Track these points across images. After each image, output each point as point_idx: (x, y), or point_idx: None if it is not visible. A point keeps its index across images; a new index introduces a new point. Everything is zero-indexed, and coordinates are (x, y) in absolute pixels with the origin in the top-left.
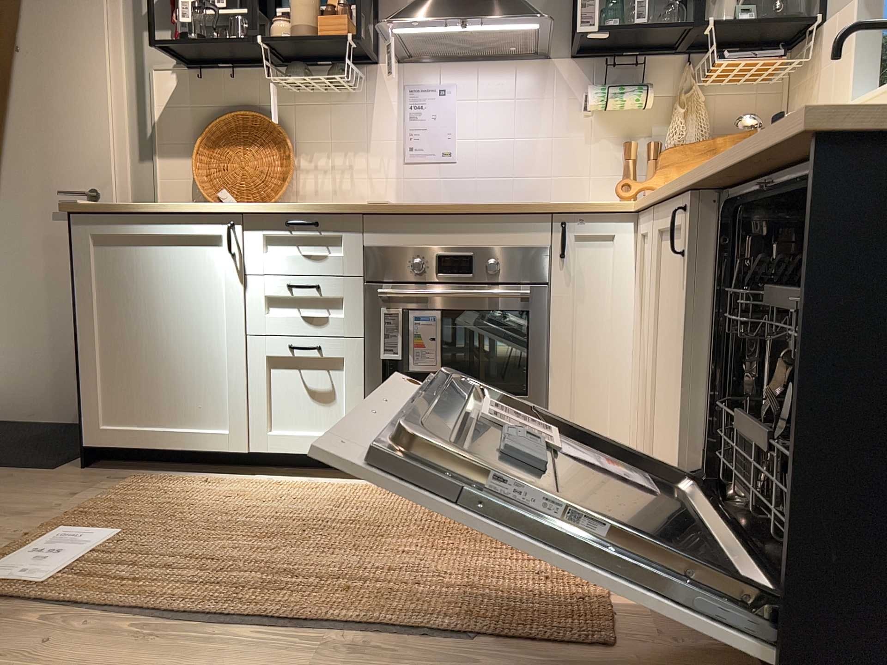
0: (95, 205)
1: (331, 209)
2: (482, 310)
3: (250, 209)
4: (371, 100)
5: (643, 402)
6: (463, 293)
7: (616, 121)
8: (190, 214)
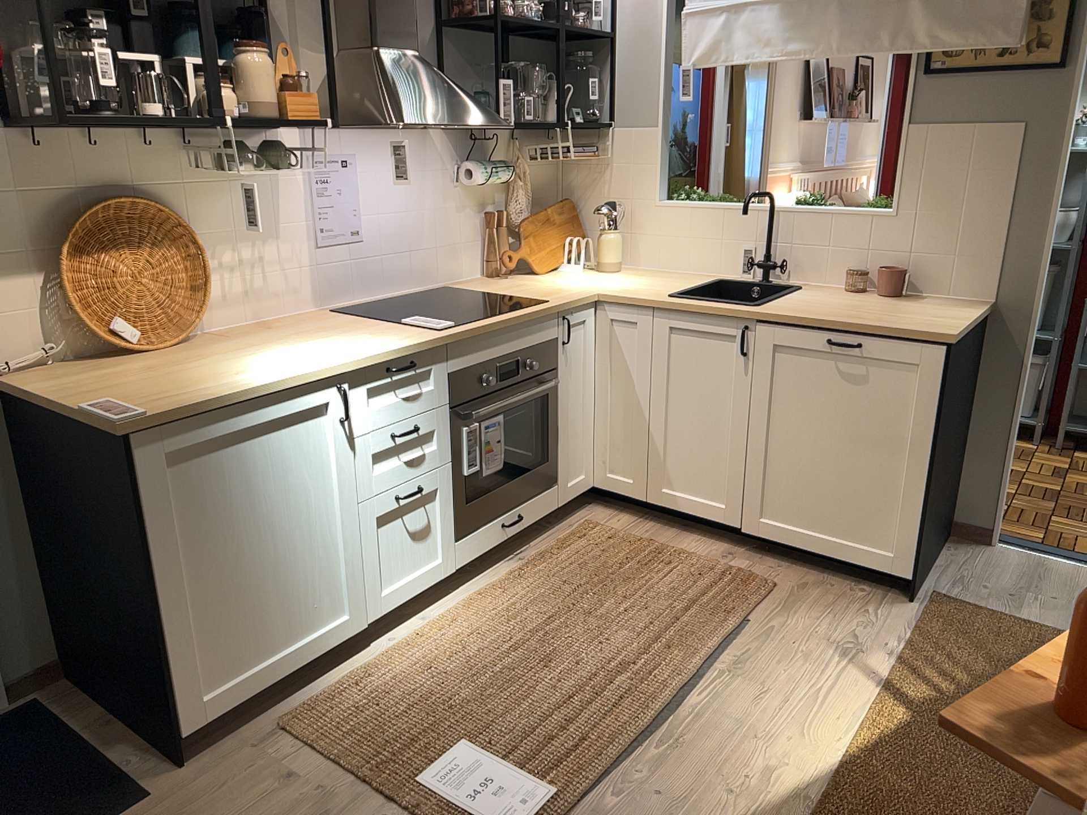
0: (149, 408)
1: (427, 345)
2: (522, 403)
3: (358, 365)
4: (276, 174)
5: (621, 437)
6: (524, 395)
7: (475, 190)
8: (294, 388)
